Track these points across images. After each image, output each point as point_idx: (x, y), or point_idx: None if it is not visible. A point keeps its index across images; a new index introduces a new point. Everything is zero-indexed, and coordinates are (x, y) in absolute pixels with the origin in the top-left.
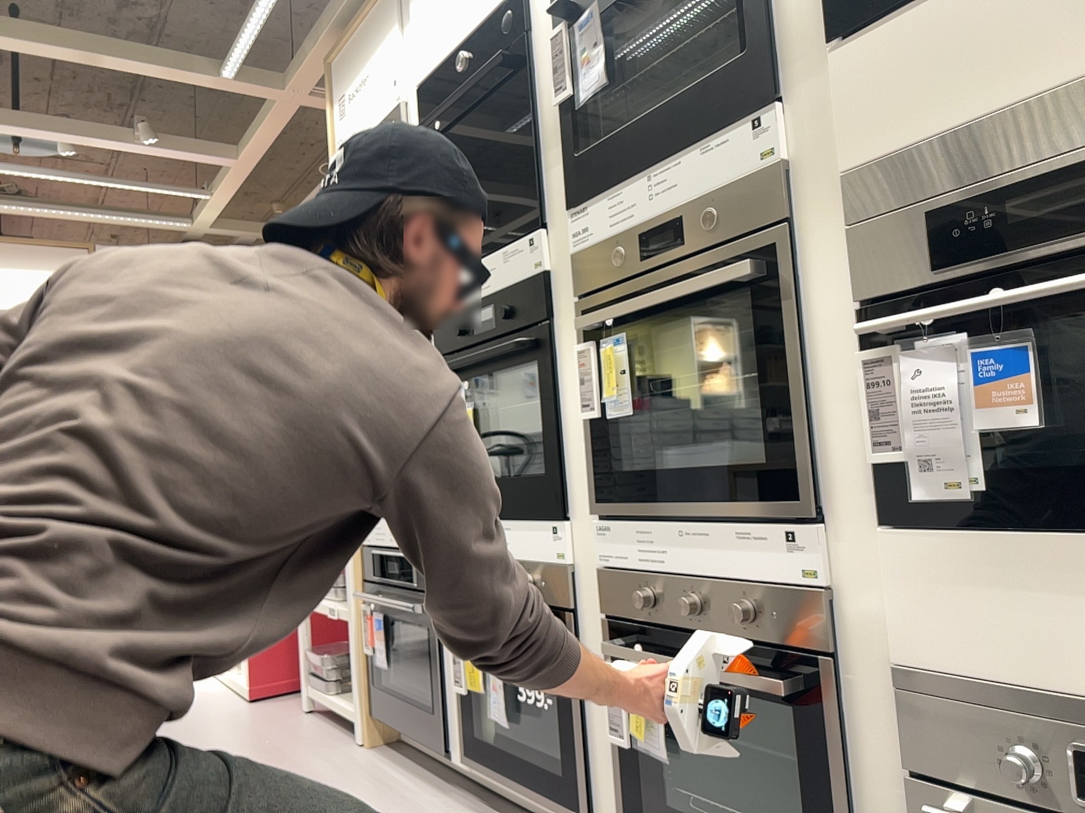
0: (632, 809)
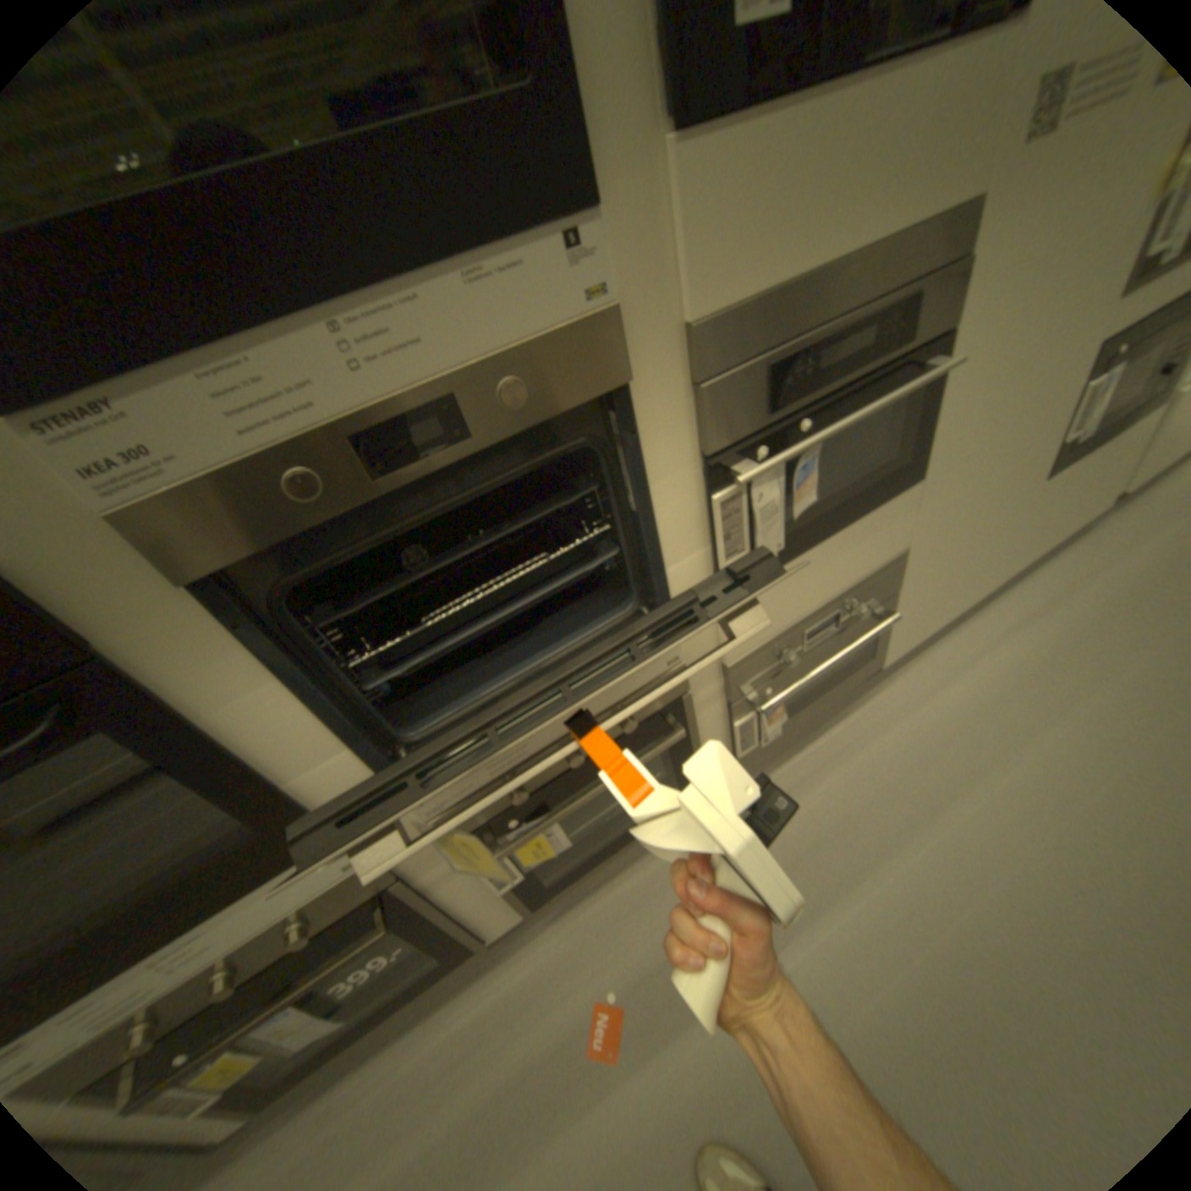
0: (524, 900)
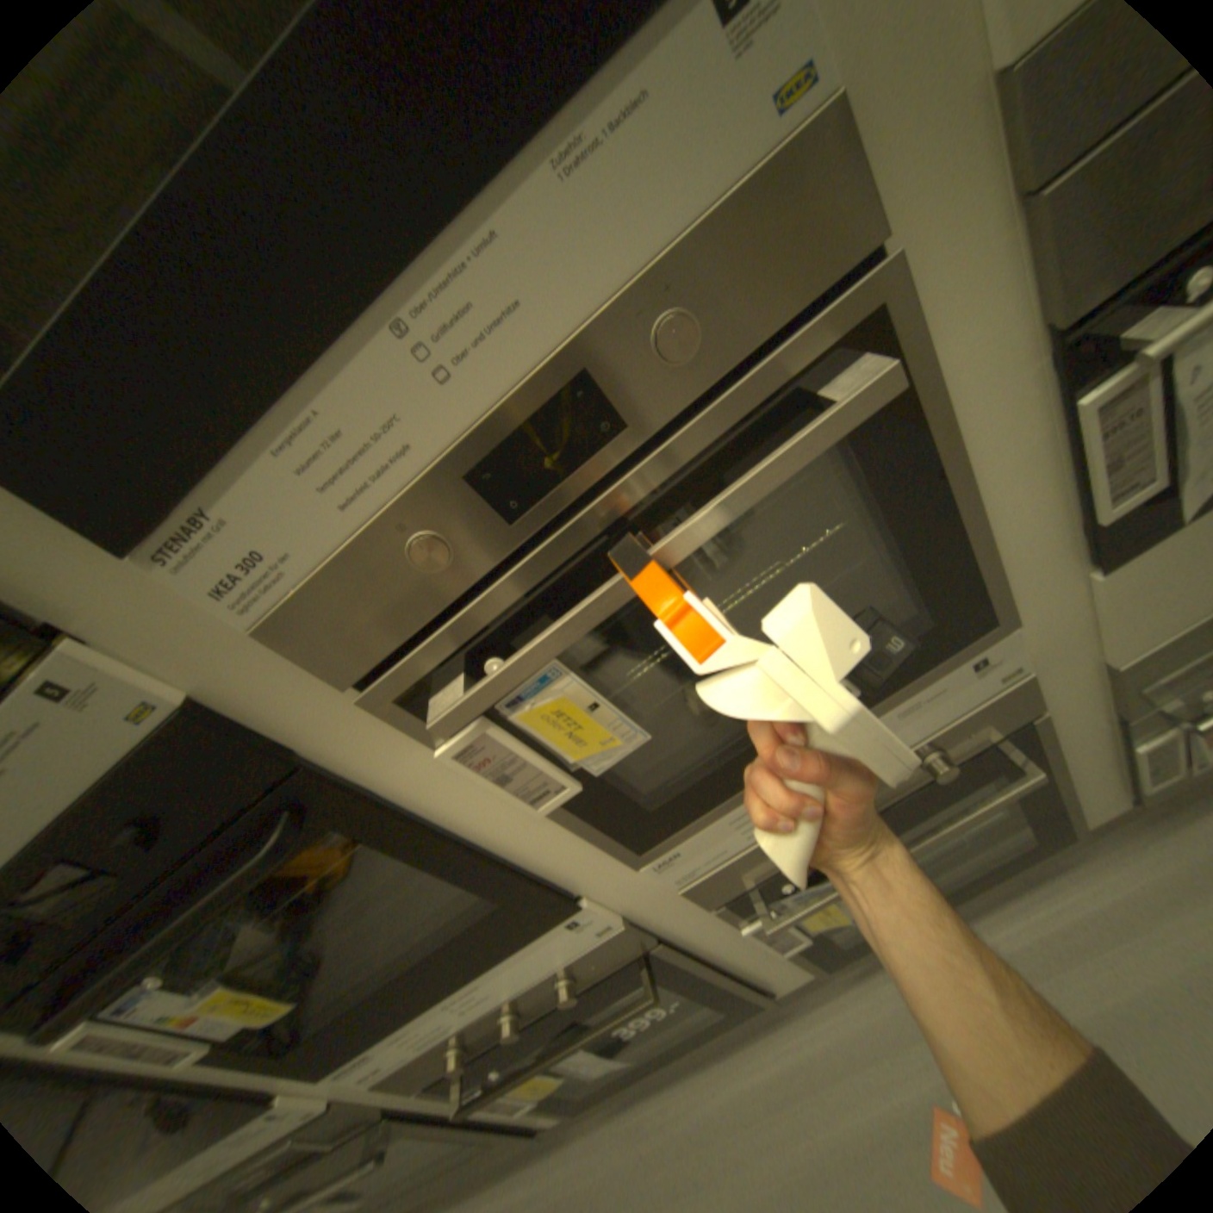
0: (818, 959)
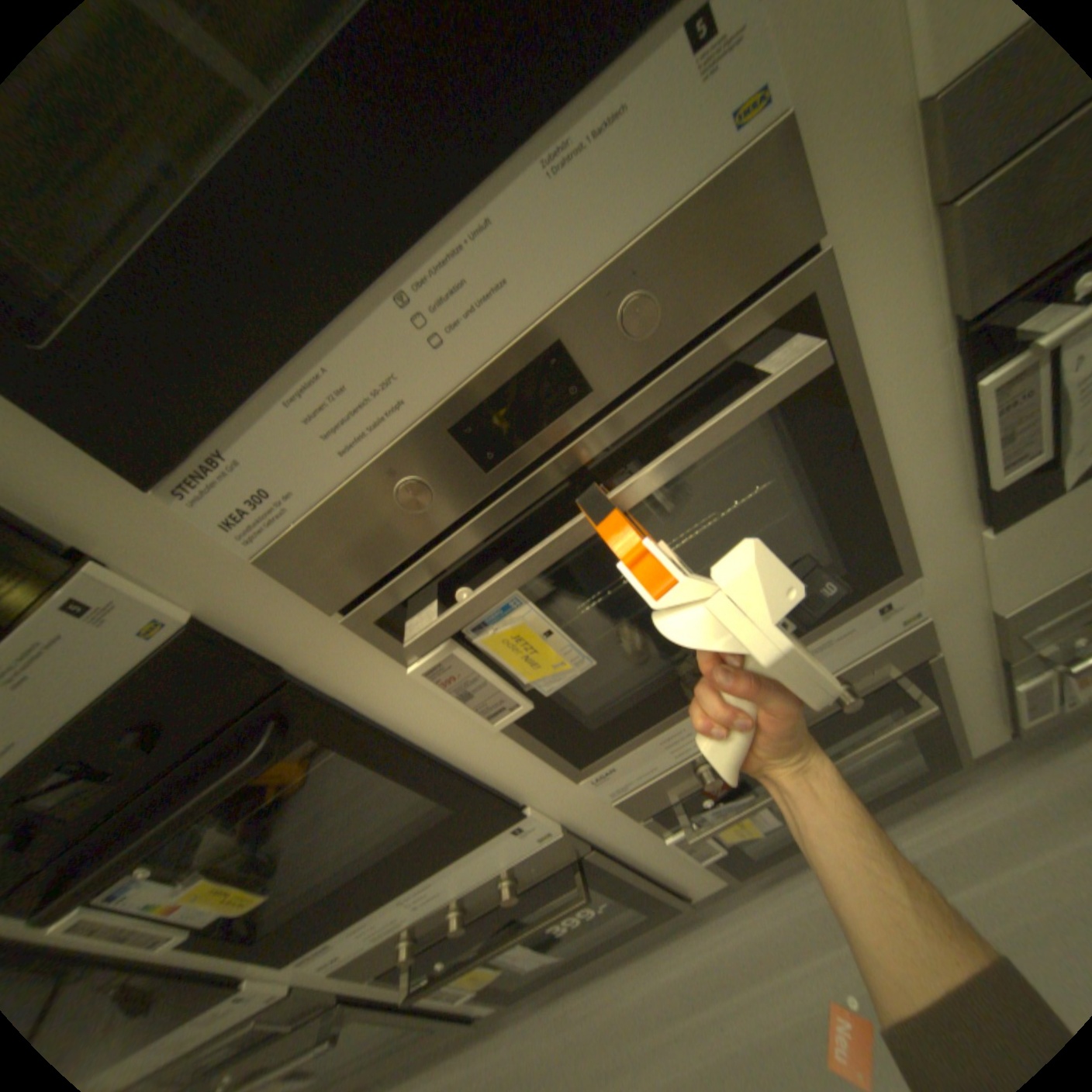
0: (730, 868)
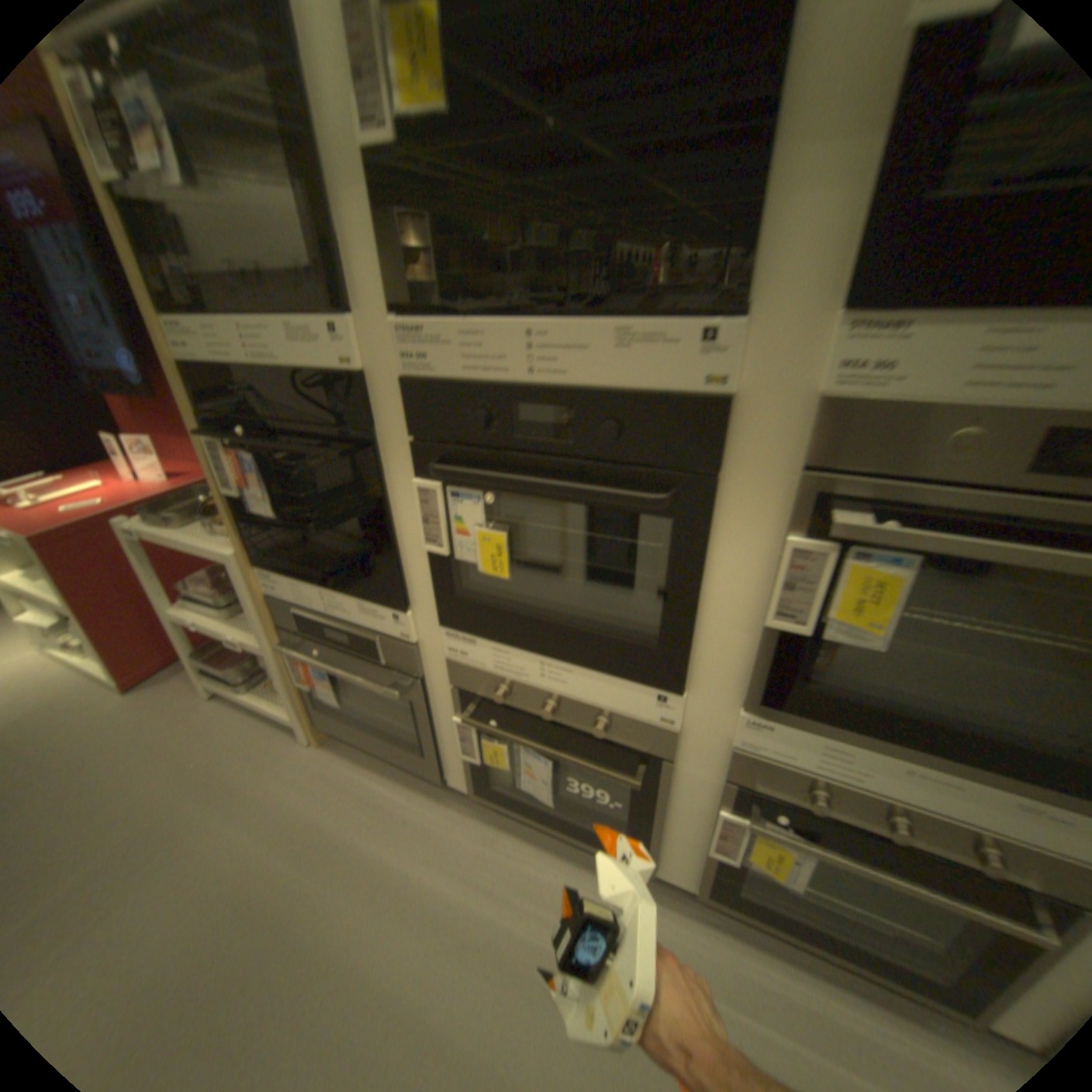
0: (720, 883)
